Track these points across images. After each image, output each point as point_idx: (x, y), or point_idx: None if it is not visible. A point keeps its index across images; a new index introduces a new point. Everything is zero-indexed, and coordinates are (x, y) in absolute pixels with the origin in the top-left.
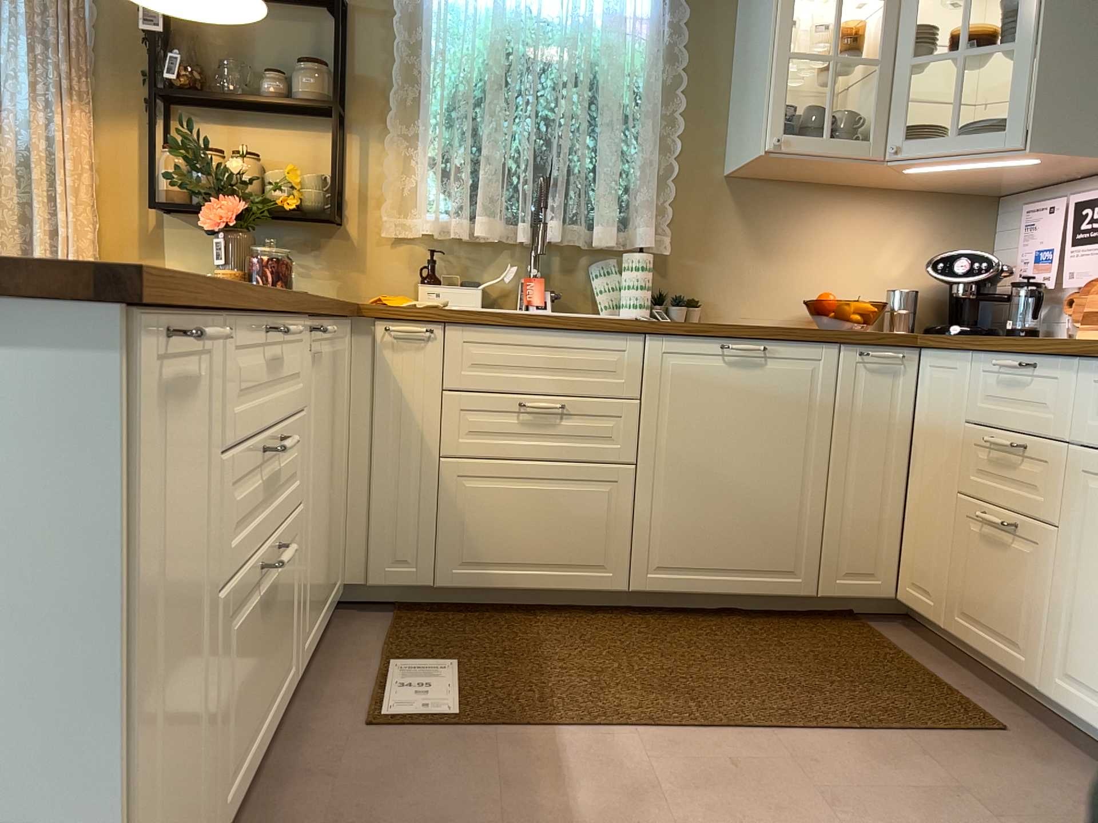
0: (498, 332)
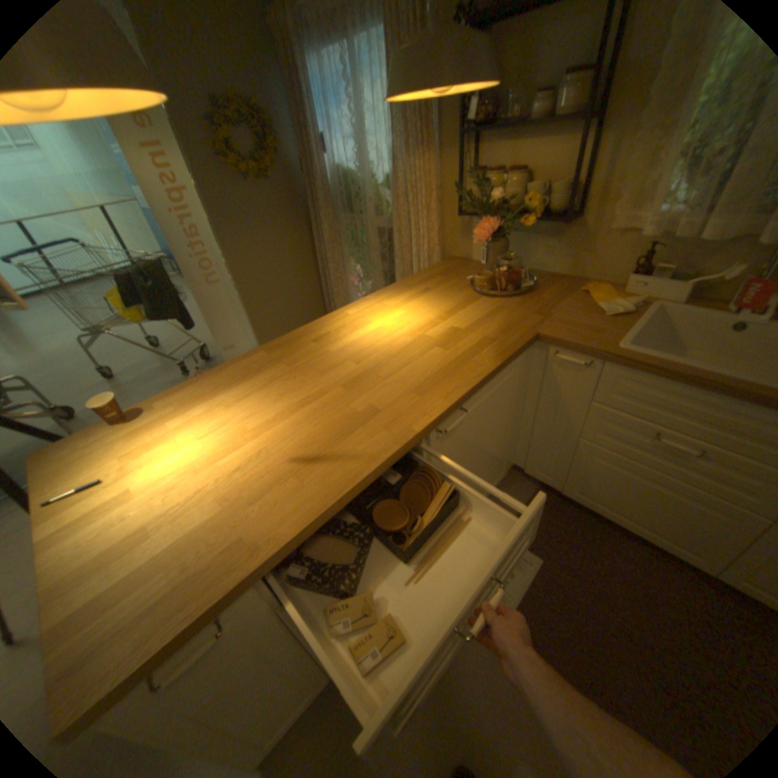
0: (657, 379)
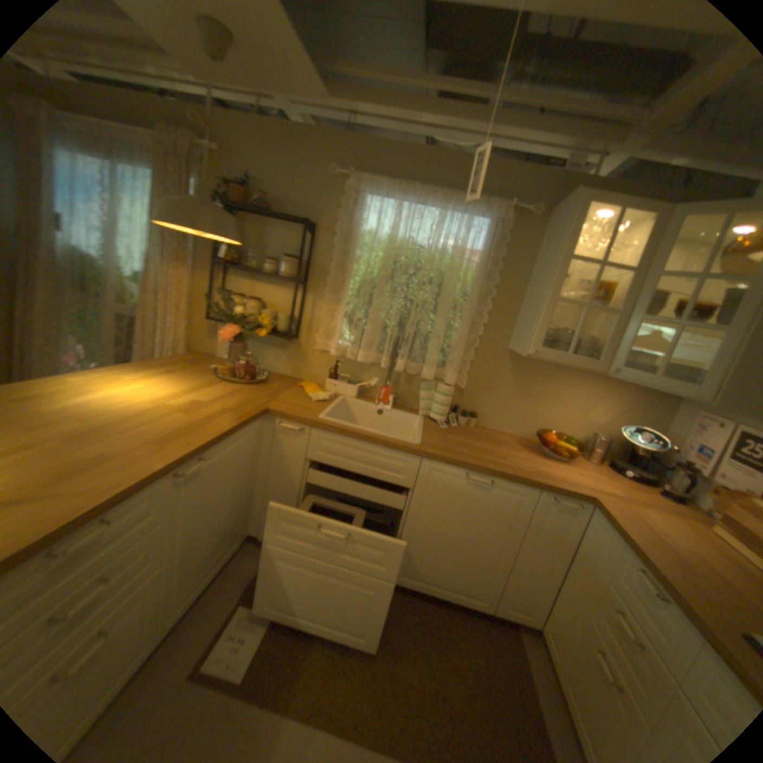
0: (339, 438)
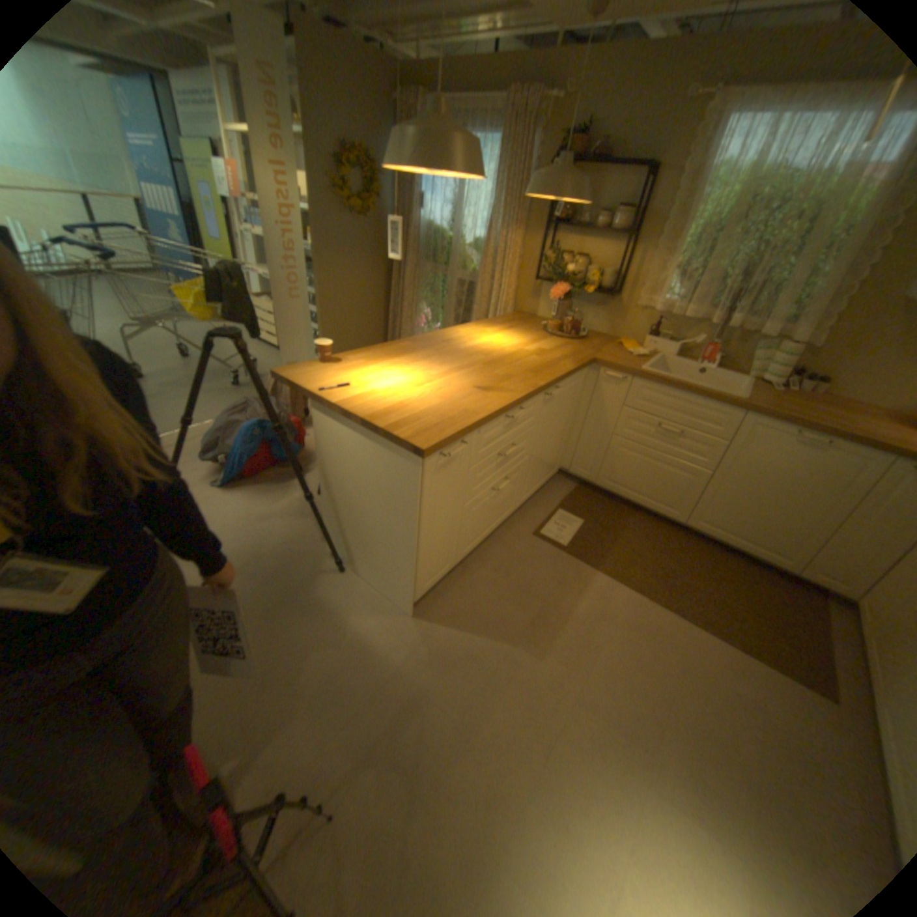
0: (659, 387)
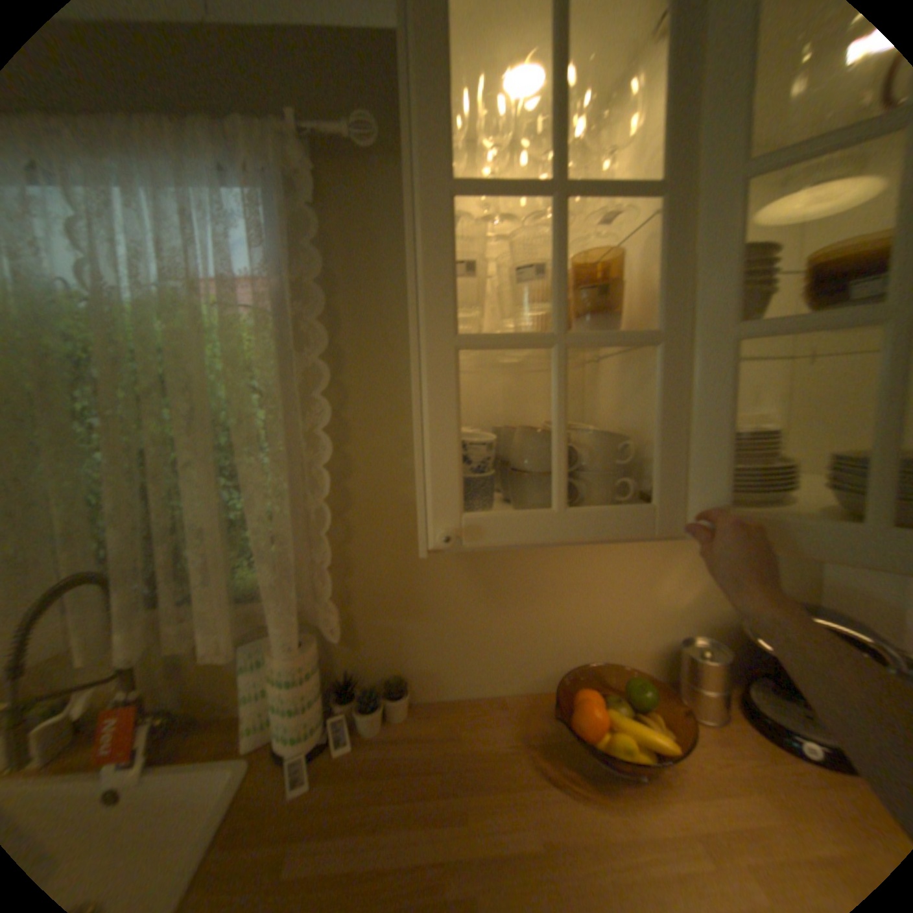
0: None
